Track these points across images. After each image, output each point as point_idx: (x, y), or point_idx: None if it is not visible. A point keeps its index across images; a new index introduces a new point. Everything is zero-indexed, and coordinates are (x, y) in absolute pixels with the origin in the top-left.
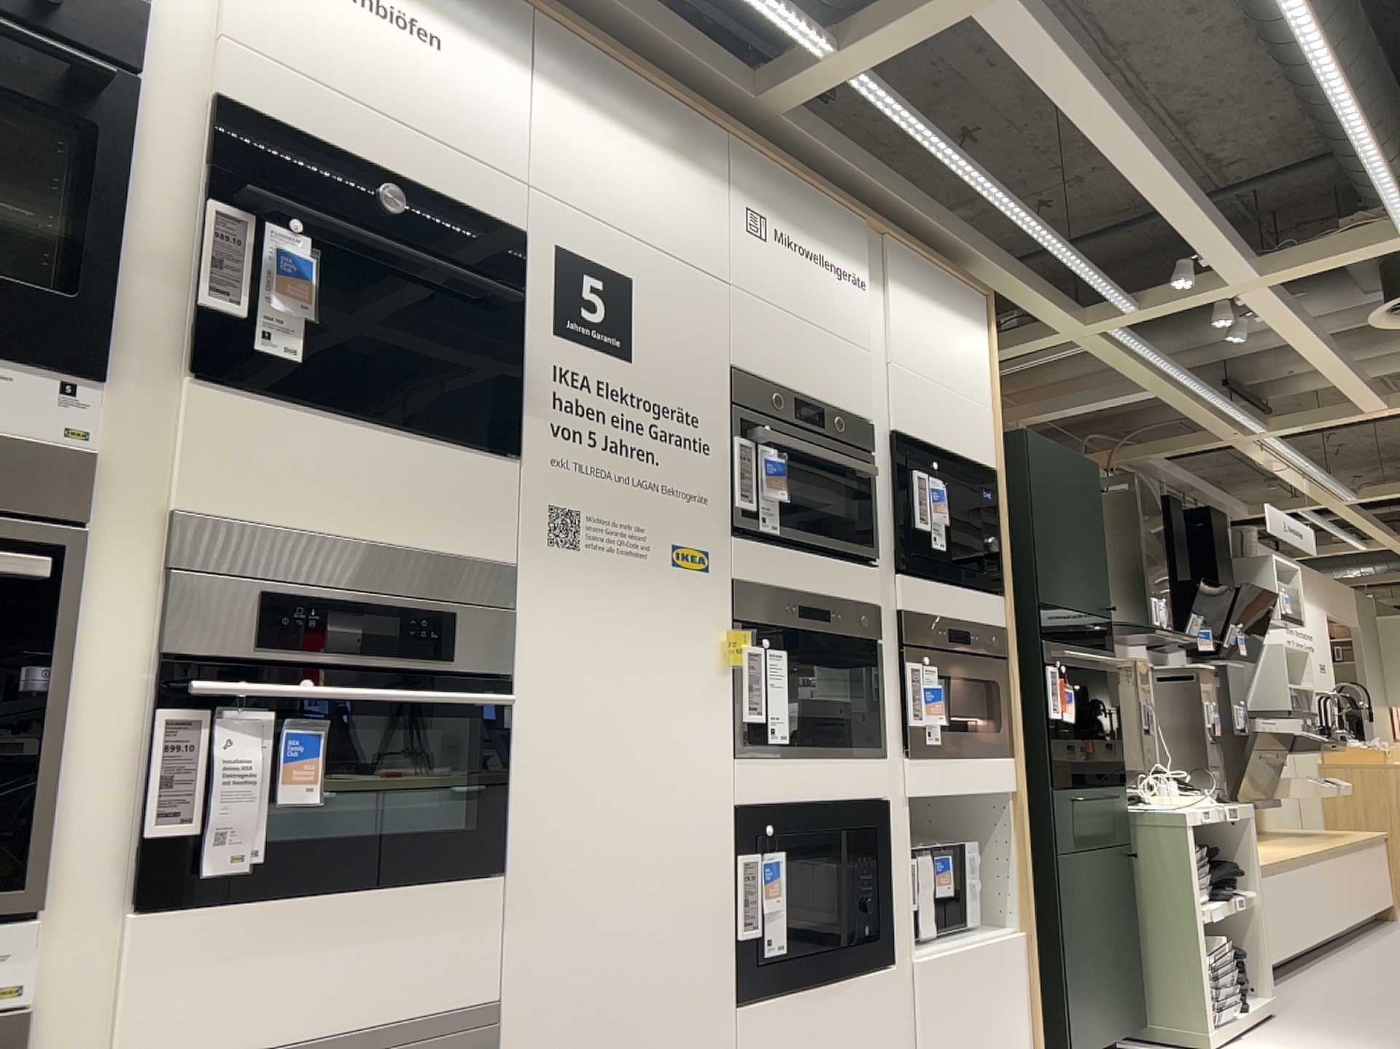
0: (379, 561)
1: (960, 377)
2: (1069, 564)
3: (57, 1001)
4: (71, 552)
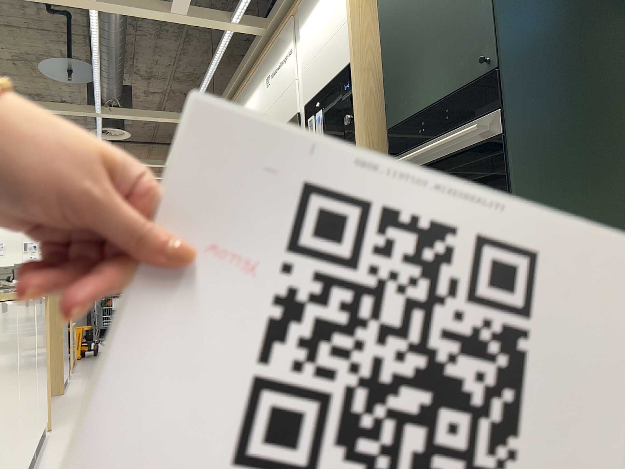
0: None
1: (332, 25)
2: (430, 60)
3: None
4: None
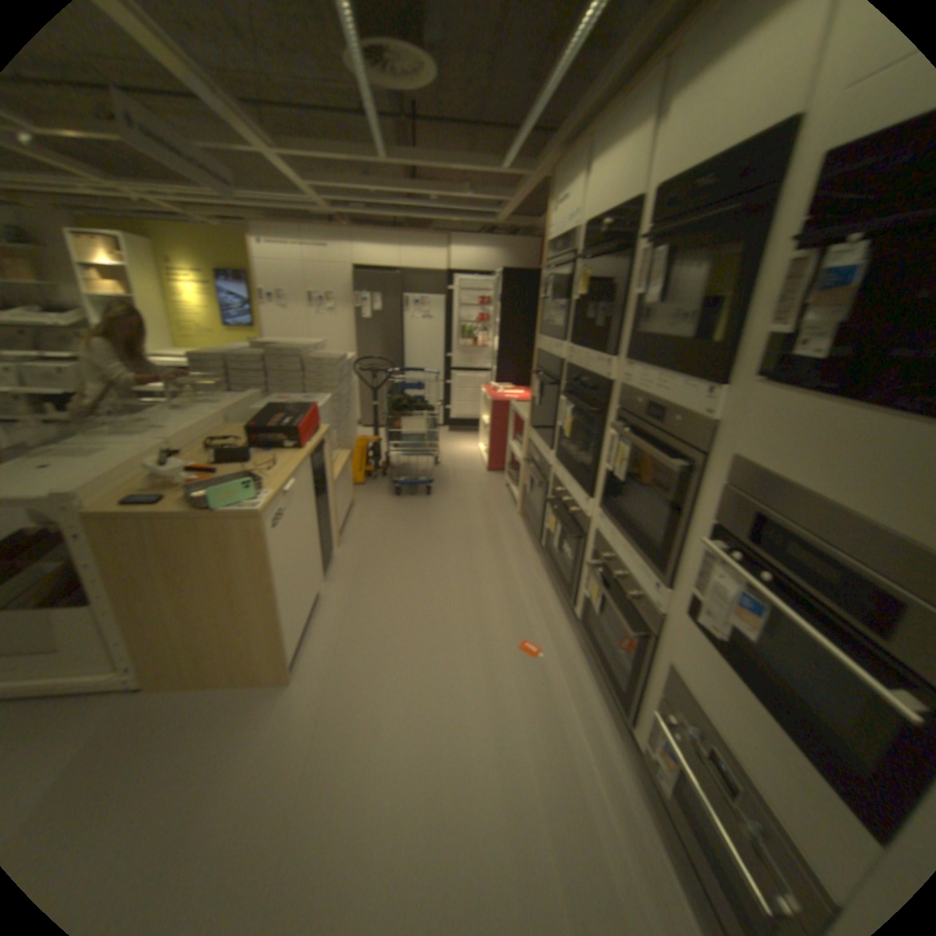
0: (846, 522)
1: None
2: None
3: (672, 621)
4: (698, 463)
